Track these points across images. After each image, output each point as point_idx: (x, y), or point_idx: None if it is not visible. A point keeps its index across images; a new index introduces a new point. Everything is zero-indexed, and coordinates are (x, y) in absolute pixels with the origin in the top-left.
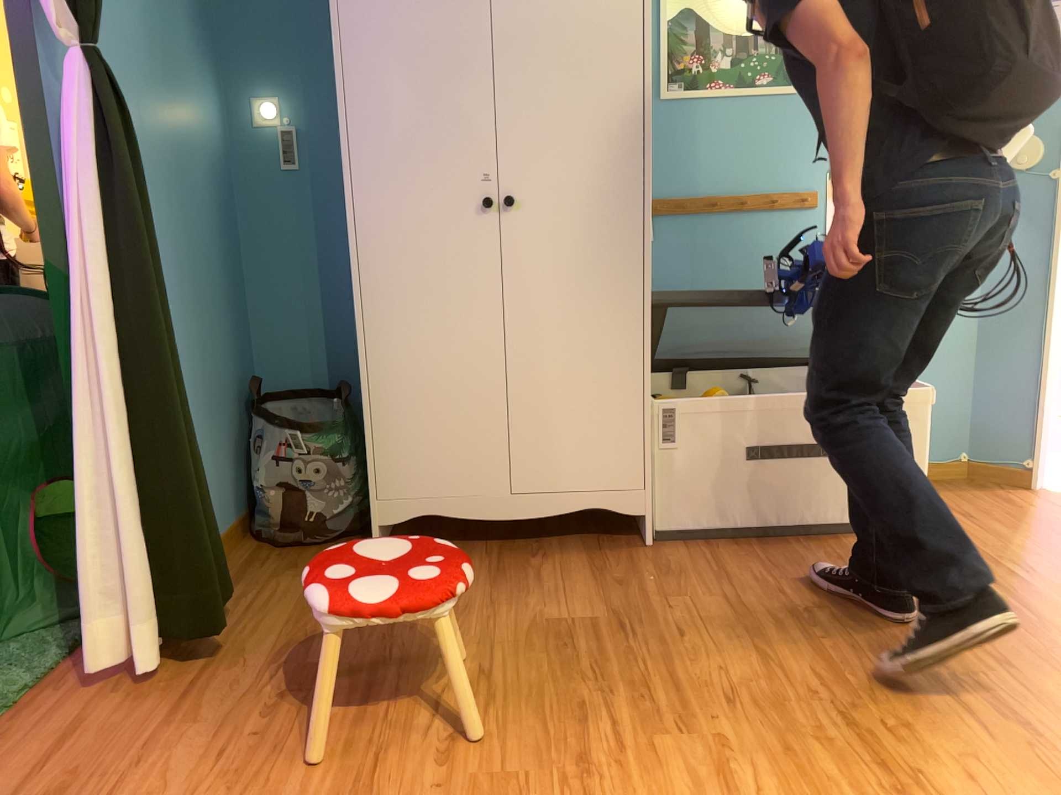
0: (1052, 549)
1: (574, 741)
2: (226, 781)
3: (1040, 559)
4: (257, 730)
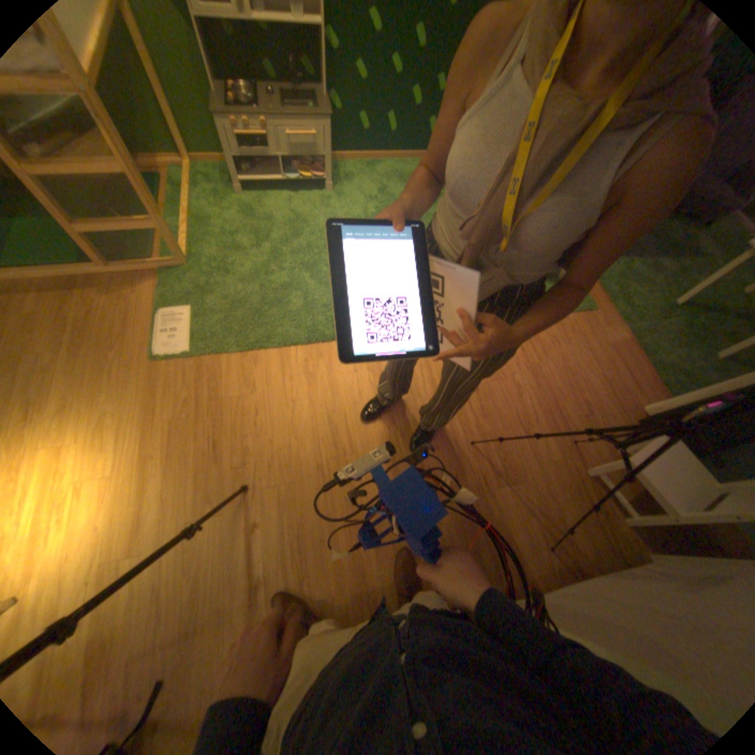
0: (203, 652)
1: (476, 403)
2: (568, 374)
3: (225, 624)
4: (578, 397)
